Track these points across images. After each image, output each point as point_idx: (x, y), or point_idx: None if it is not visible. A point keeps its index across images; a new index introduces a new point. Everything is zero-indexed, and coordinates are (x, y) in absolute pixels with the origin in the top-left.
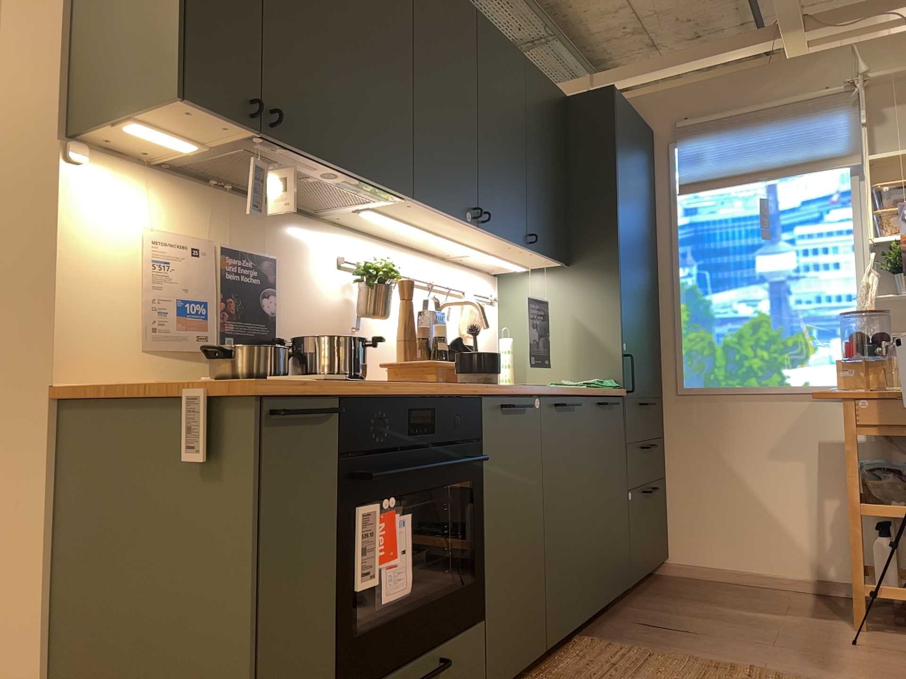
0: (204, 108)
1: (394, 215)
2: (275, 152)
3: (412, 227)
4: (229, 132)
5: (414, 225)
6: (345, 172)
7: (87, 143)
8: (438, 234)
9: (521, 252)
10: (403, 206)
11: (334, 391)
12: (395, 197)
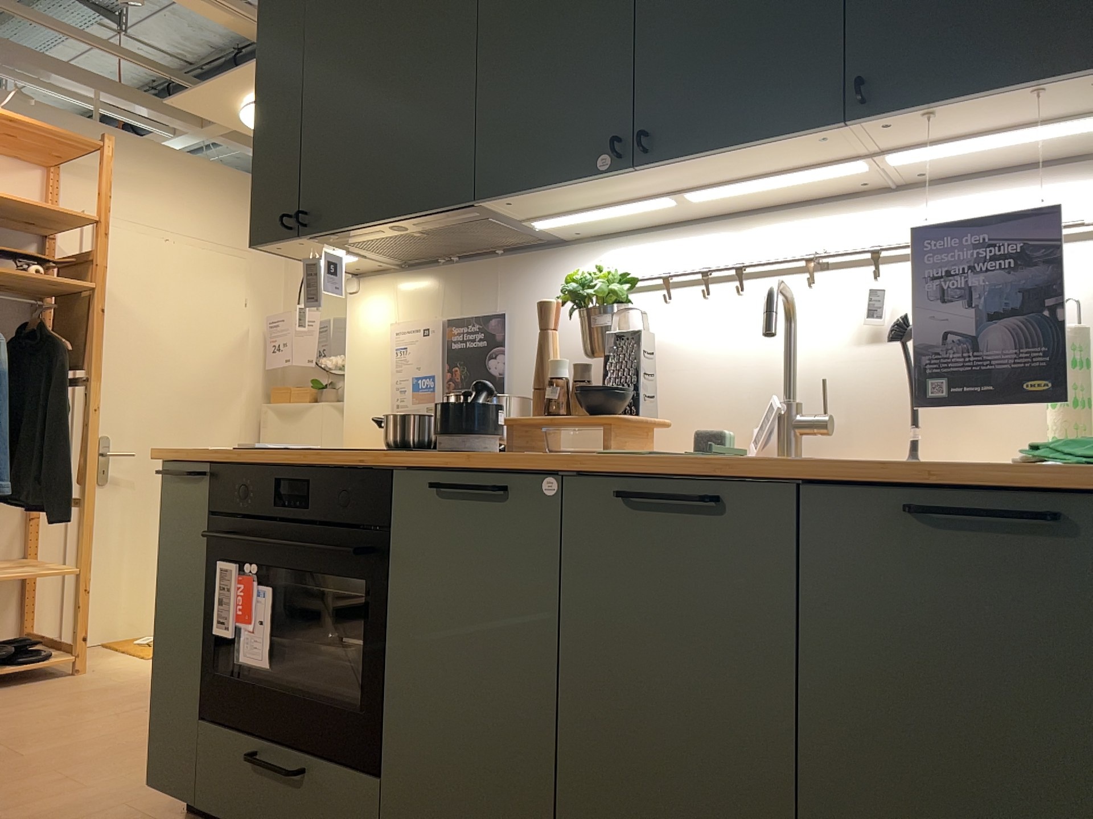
0: (268, 243)
1: (564, 210)
2: (339, 239)
3: (623, 207)
4: (309, 243)
5: (612, 204)
6: (389, 222)
7: (362, 274)
8: (675, 193)
9: (898, 127)
10: (518, 205)
11: (213, 457)
12: (482, 206)
